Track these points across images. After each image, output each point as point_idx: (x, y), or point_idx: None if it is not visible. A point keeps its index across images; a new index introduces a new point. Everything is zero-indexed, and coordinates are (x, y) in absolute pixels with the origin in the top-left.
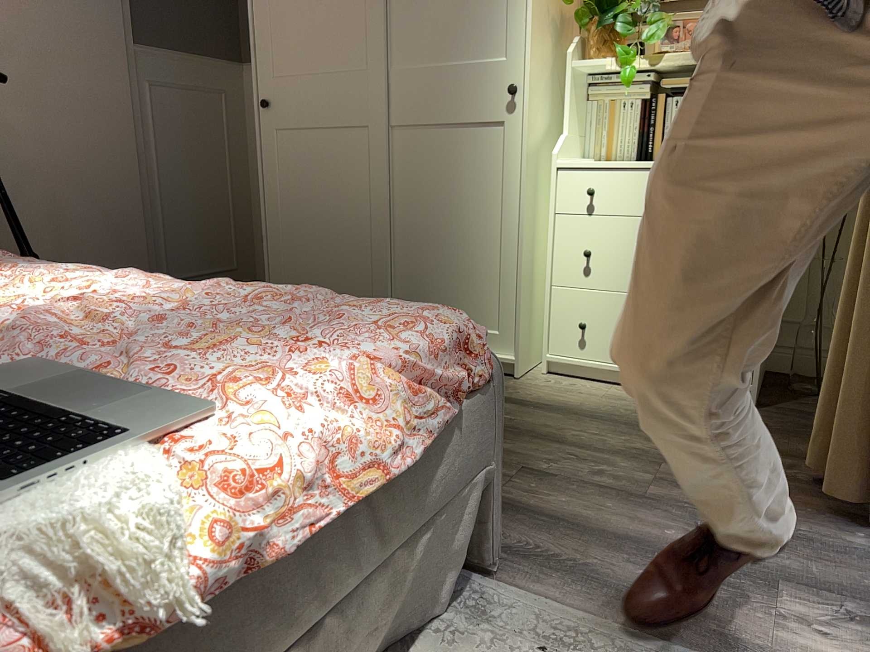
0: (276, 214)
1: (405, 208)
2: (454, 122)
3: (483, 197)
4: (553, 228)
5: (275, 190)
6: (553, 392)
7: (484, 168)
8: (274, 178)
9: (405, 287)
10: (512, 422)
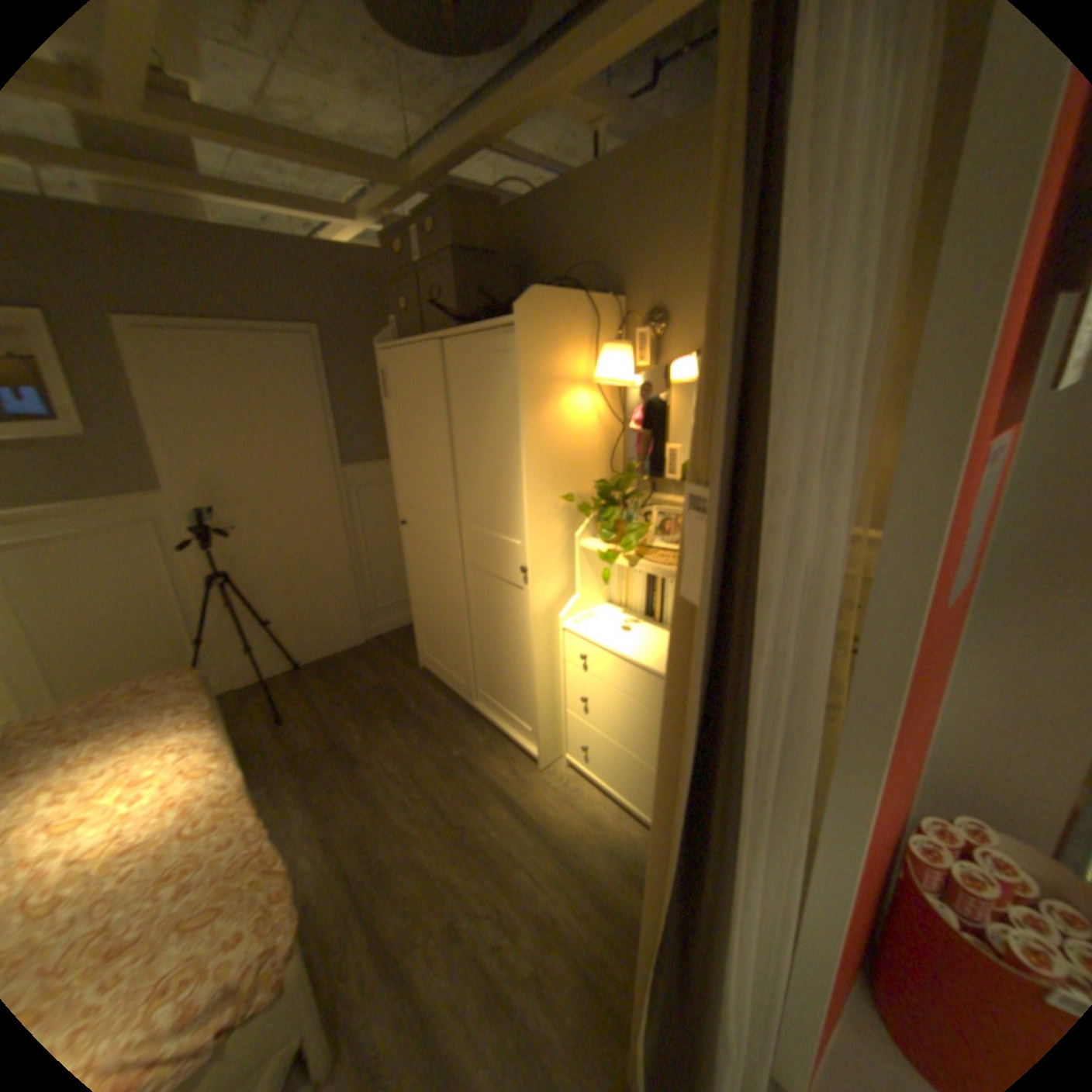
0: (414, 594)
1: (476, 620)
2: (496, 575)
3: (516, 634)
4: (563, 669)
5: (412, 579)
6: (552, 798)
7: (515, 614)
8: (411, 571)
9: (480, 671)
10: (491, 840)
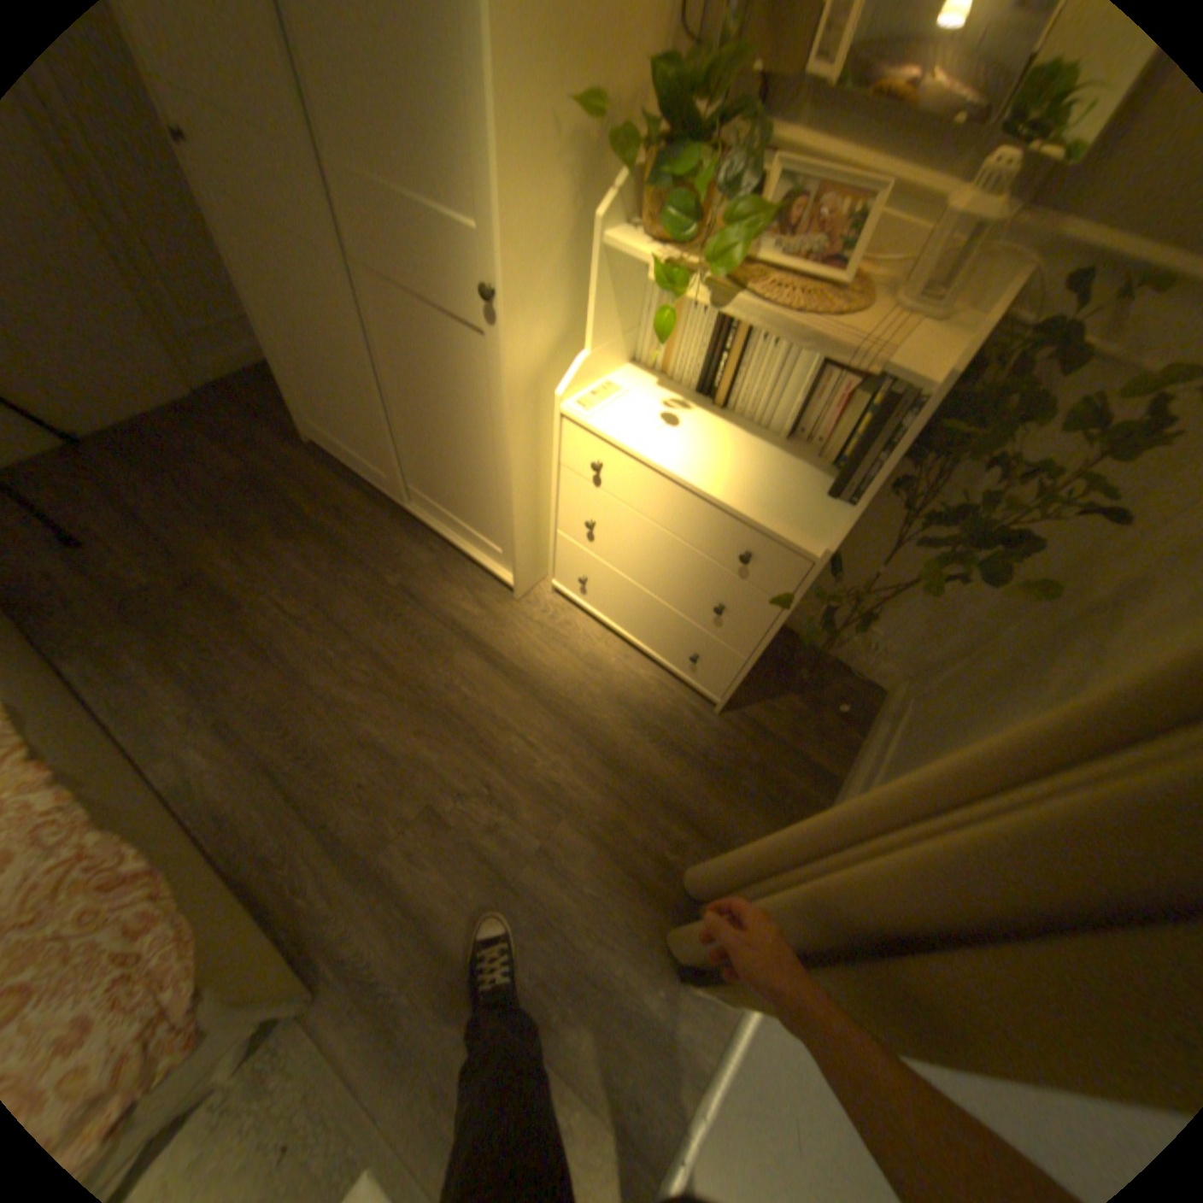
0: (261, 316)
1: (393, 380)
2: (425, 298)
3: (474, 417)
4: (558, 479)
5: (248, 283)
6: (540, 636)
7: (470, 382)
8: (240, 265)
9: (413, 464)
10: (466, 698)
